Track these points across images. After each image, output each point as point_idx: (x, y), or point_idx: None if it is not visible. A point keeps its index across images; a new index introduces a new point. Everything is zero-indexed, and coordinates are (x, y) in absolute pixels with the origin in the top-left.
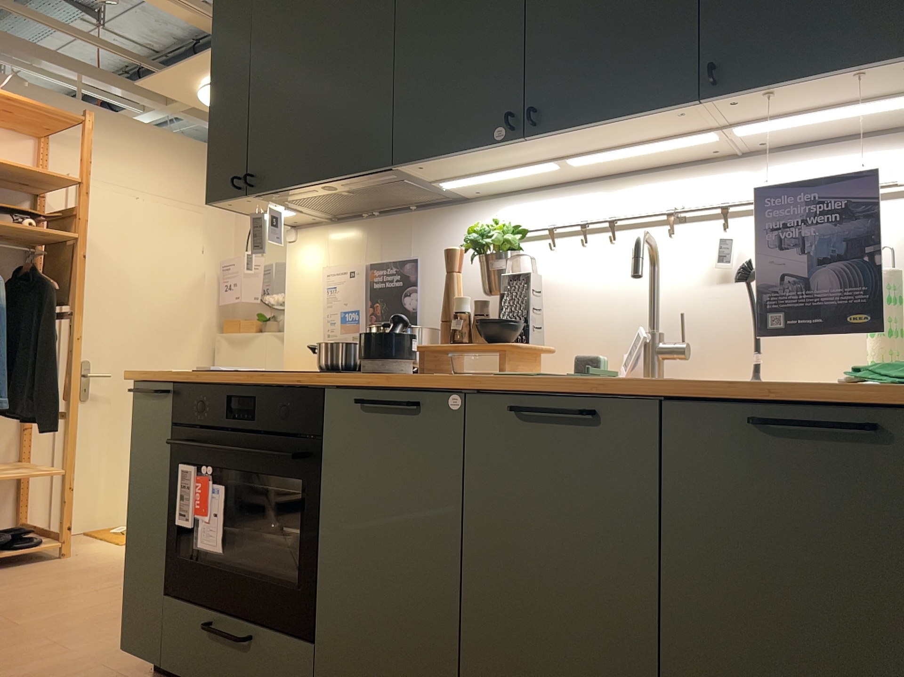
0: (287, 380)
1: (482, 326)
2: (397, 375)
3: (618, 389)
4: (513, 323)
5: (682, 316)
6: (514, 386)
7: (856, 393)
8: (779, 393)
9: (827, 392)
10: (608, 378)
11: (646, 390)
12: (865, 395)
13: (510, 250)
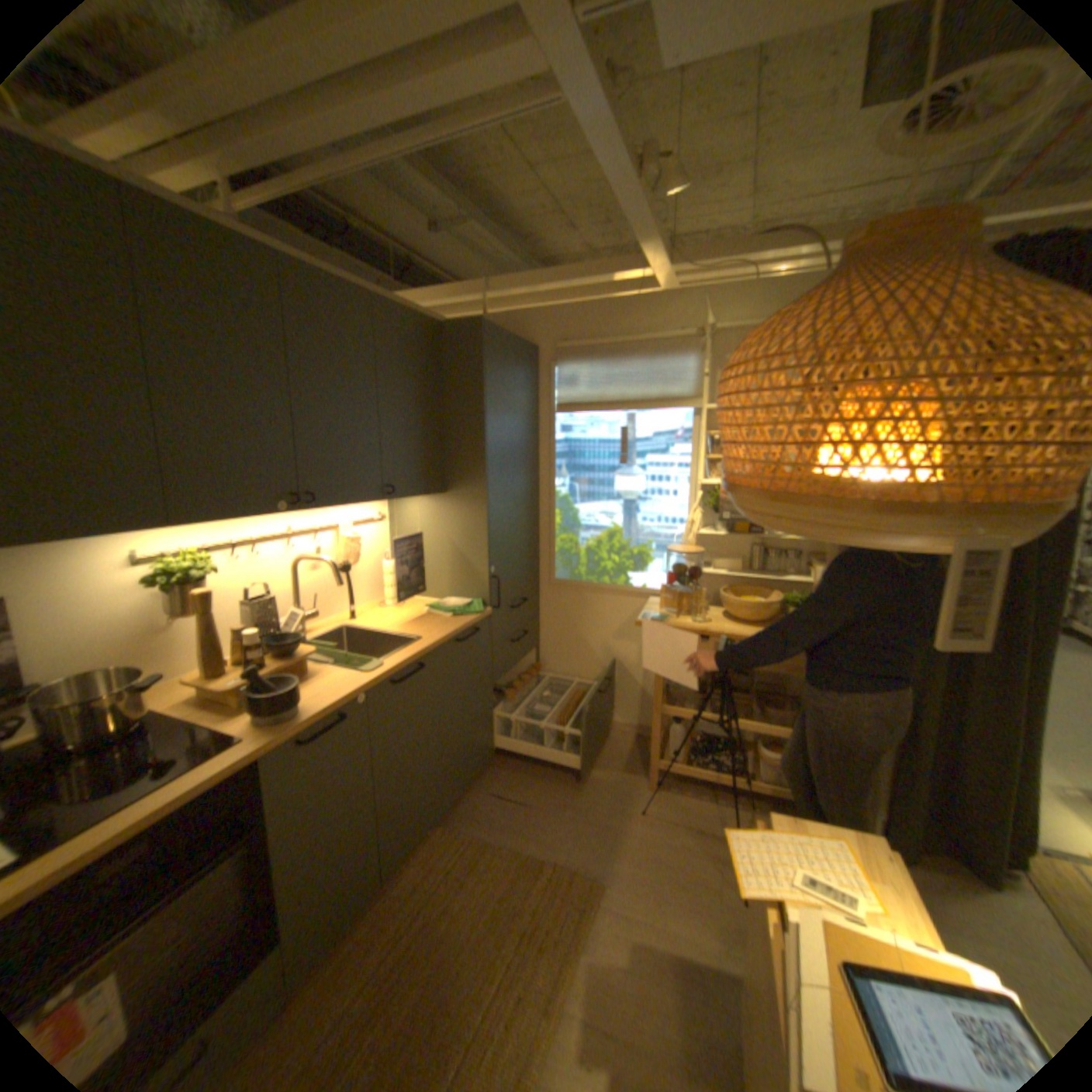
0: (199, 785)
1: (269, 649)
2: (300, 709)
3: (427, 651)
4: (291, 637)
5: (317, 596)
6: (393, 672)
7: (474, 622)
8: (462, 630)
9: (464, 624)
10: (410, 648)
11: (435, 646)
12: (470, 621)
13: (199, 576)
